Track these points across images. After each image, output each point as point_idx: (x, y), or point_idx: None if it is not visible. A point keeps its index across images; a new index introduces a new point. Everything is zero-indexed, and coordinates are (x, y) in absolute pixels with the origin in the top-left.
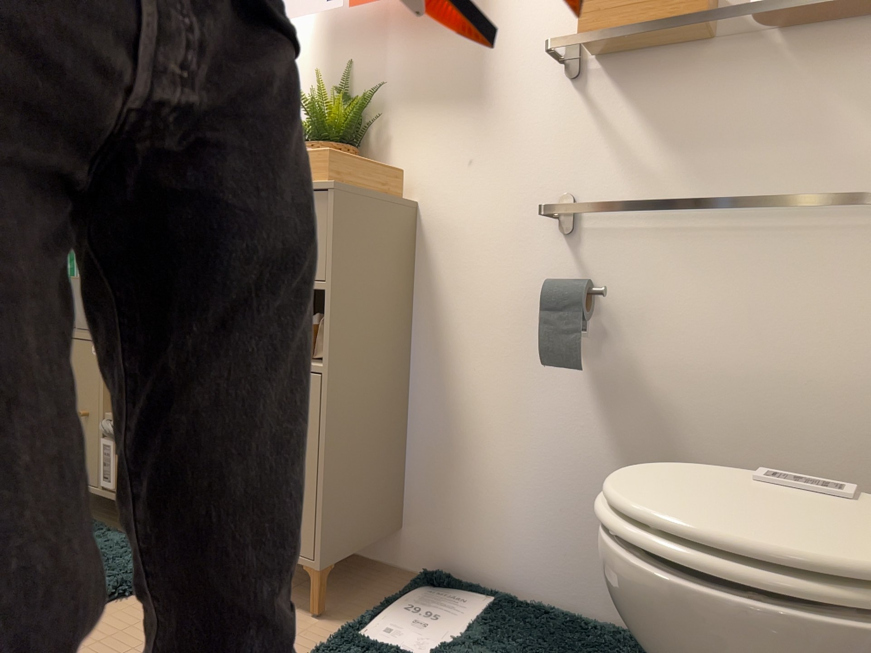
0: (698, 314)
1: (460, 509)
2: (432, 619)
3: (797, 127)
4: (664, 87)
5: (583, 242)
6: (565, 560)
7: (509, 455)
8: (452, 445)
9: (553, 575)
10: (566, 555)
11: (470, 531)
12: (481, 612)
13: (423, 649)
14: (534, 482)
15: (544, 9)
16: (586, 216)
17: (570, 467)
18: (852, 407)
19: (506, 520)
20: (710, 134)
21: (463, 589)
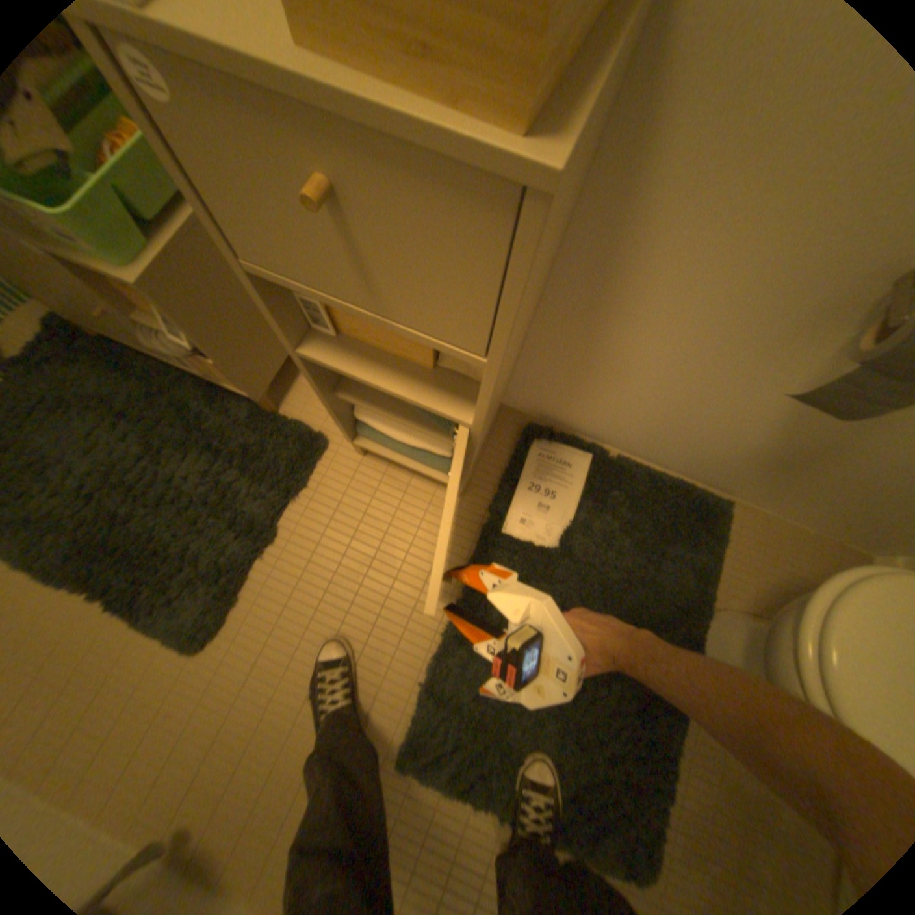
0: None
1: (576, 396)
2: (552, 498)
3: None
4: None
5: None
6: (665, 444)
7: (653, 386)
8: (585, 359)
9: (647, 446)
10: (668, 443)
11: (579, 408)
12: (587, 480)
13: (552, 534)
14: (669, 407)
15: None
16: None
17: (721, 412)
18: None
19: (621, 414)
20: None
21: (566, 445)
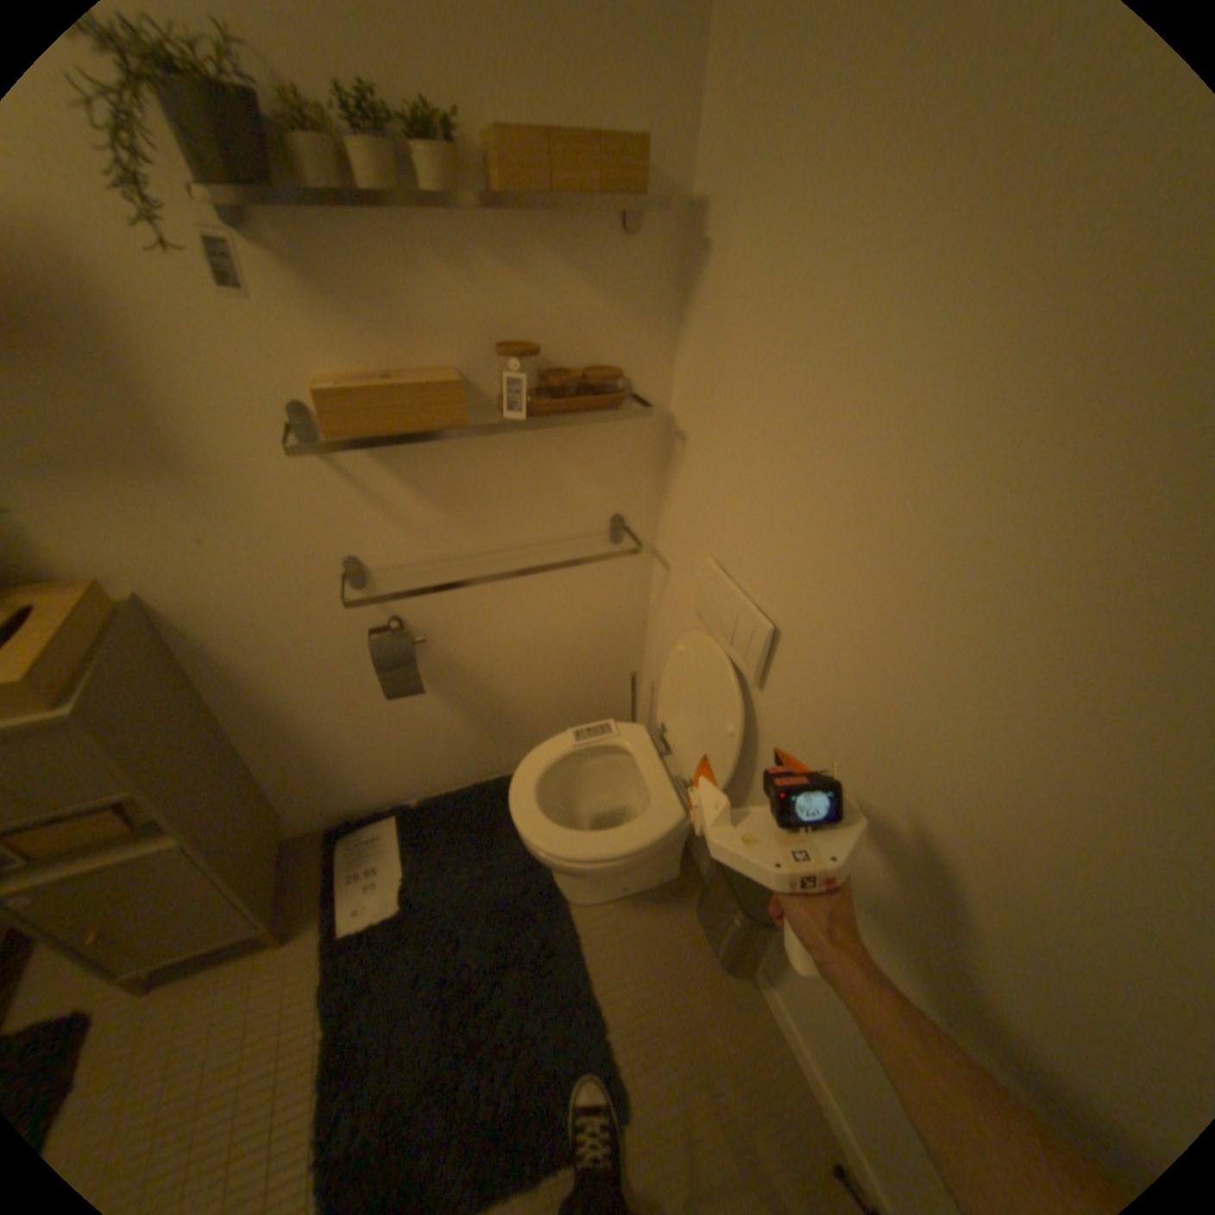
0: (490, 616)
1: (334, 785)
2: (371, 876)
3: (539, 485)
4: (422, 455)
5: (381, 591)
6: (431, 770)
7: (365, 741)
8: (305, 756)
9: (425, 780)
10: (431, 768)
11: (348, 792)
12: (396, 840)
13: (387, 905)
14: (393, 746)
15: (232, 355)
16: (376, 570)
17: (419, 727)
18: (586, 638)
19: (377, 773)
20: (473, 494)
21: (366, 827)
